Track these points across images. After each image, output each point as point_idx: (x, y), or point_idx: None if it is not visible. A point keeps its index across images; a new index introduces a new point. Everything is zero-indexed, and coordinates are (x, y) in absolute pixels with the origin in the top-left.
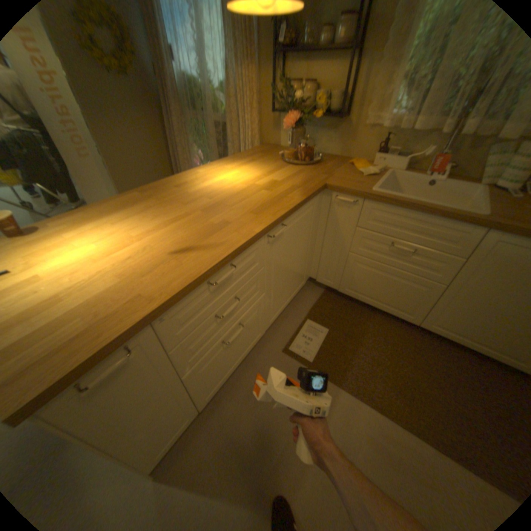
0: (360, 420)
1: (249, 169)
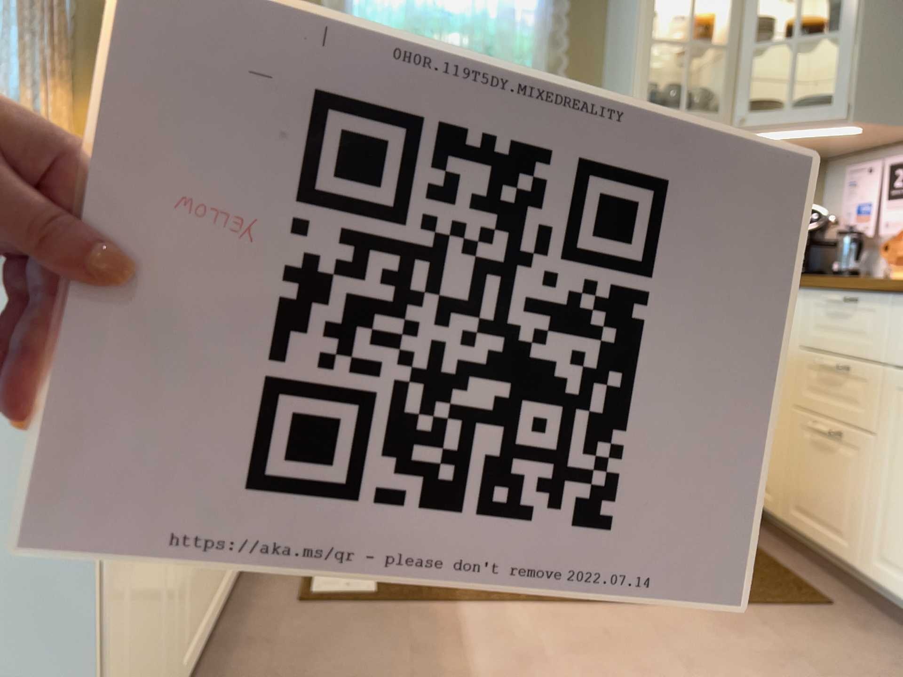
0: (514, 625)
1: None
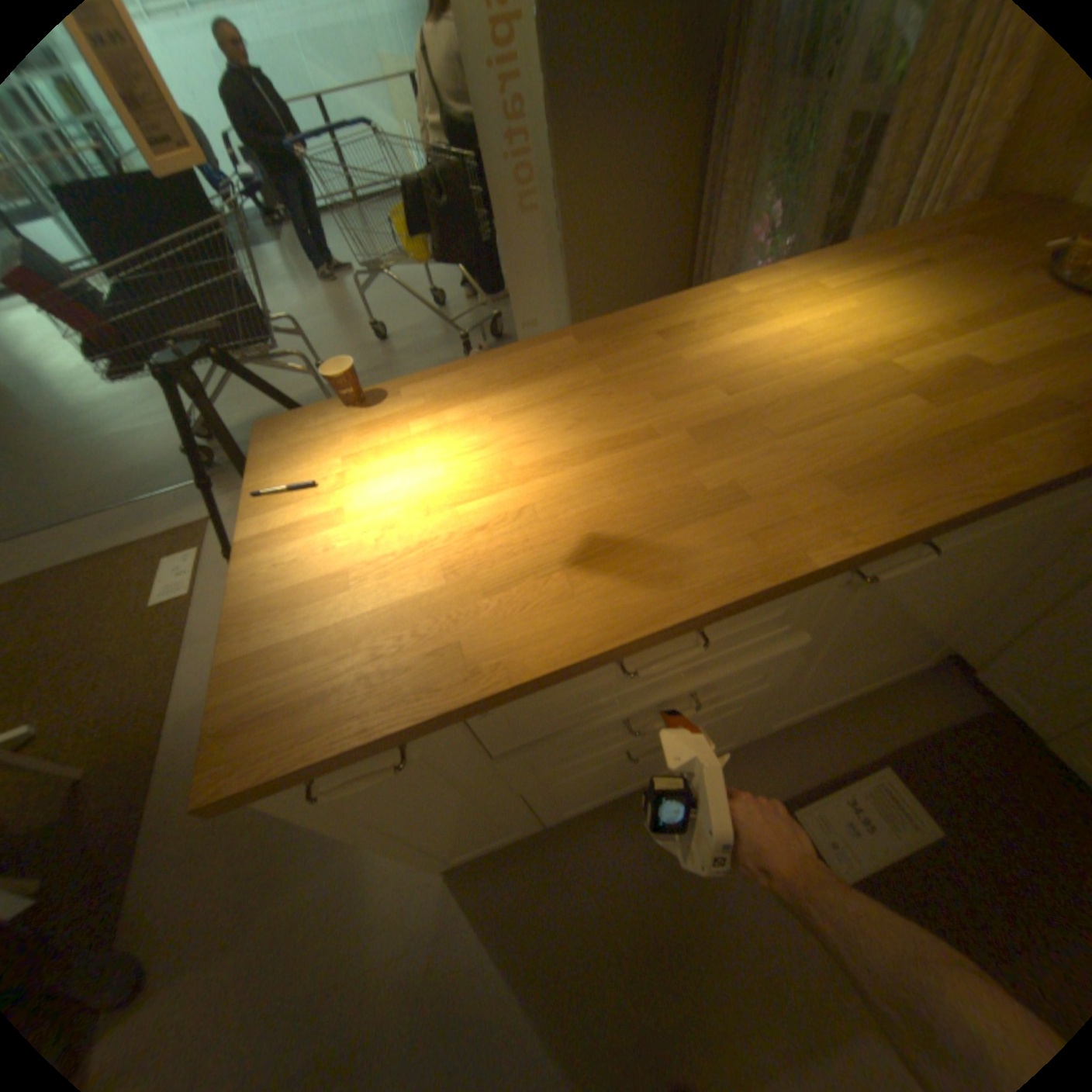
0: None
1: (896, 303)
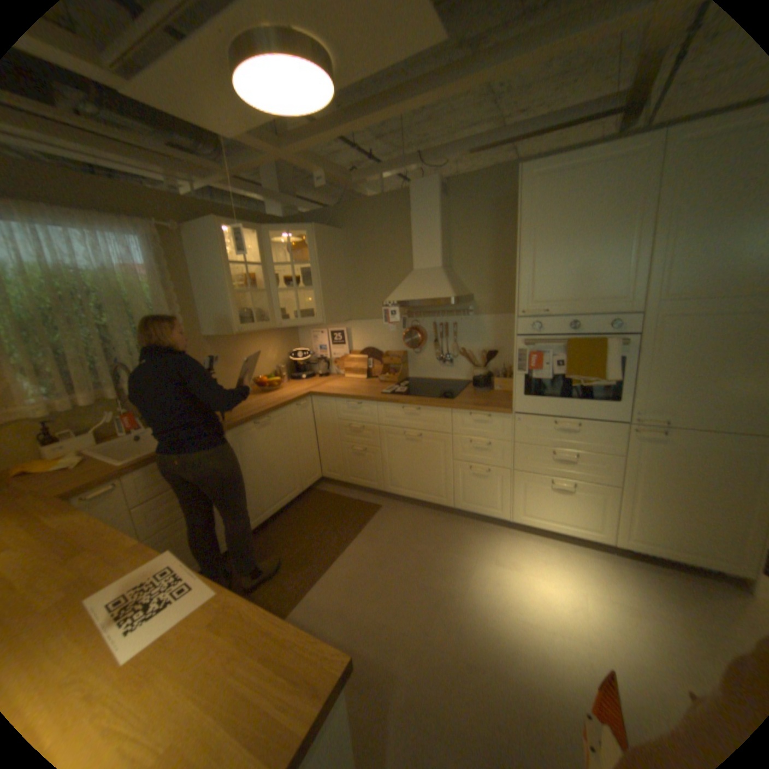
0: (317, 603)
1: None
